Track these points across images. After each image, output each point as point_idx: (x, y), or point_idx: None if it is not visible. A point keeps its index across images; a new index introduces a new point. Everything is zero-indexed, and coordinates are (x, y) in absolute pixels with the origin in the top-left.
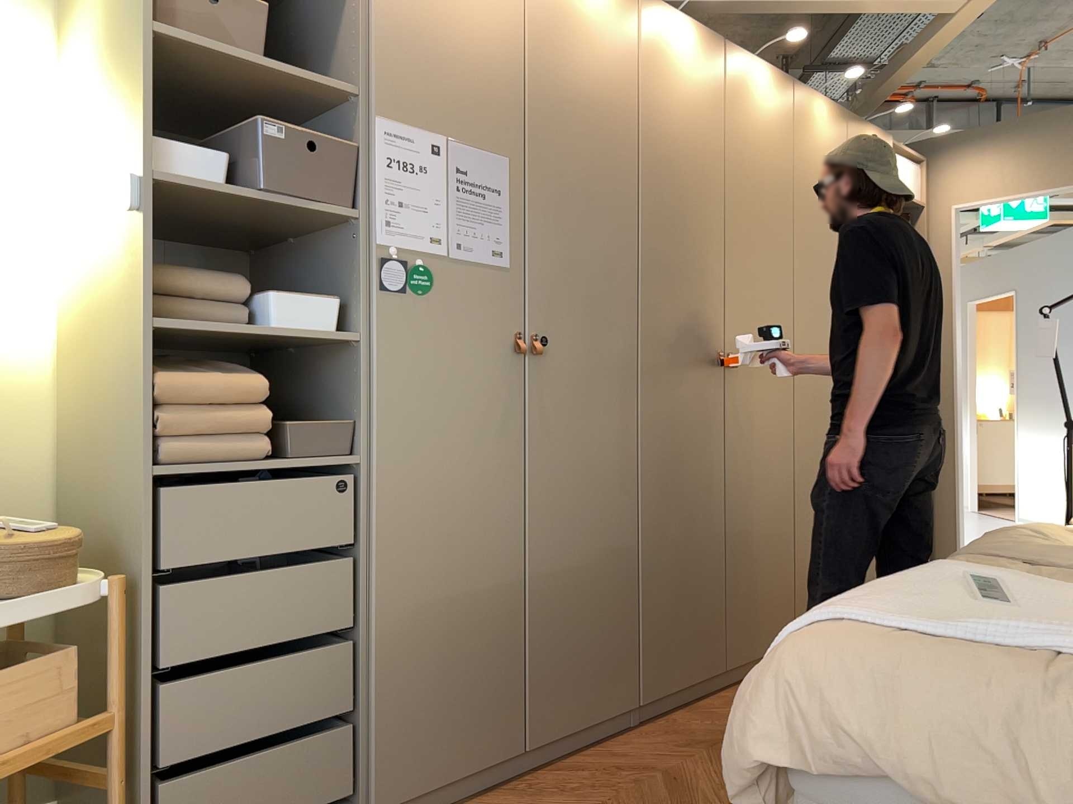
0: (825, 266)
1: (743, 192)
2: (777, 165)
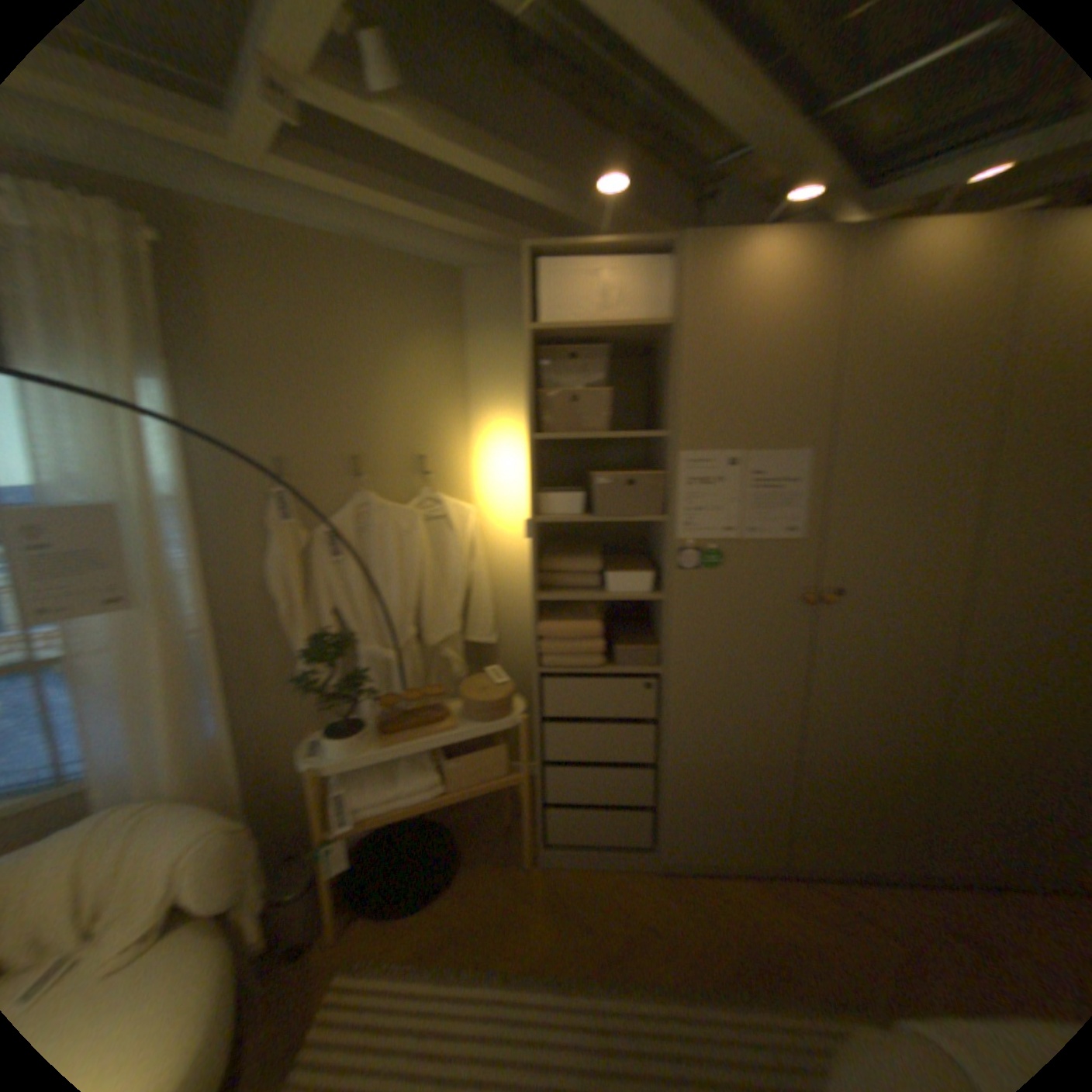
0: None
1: None
2: None
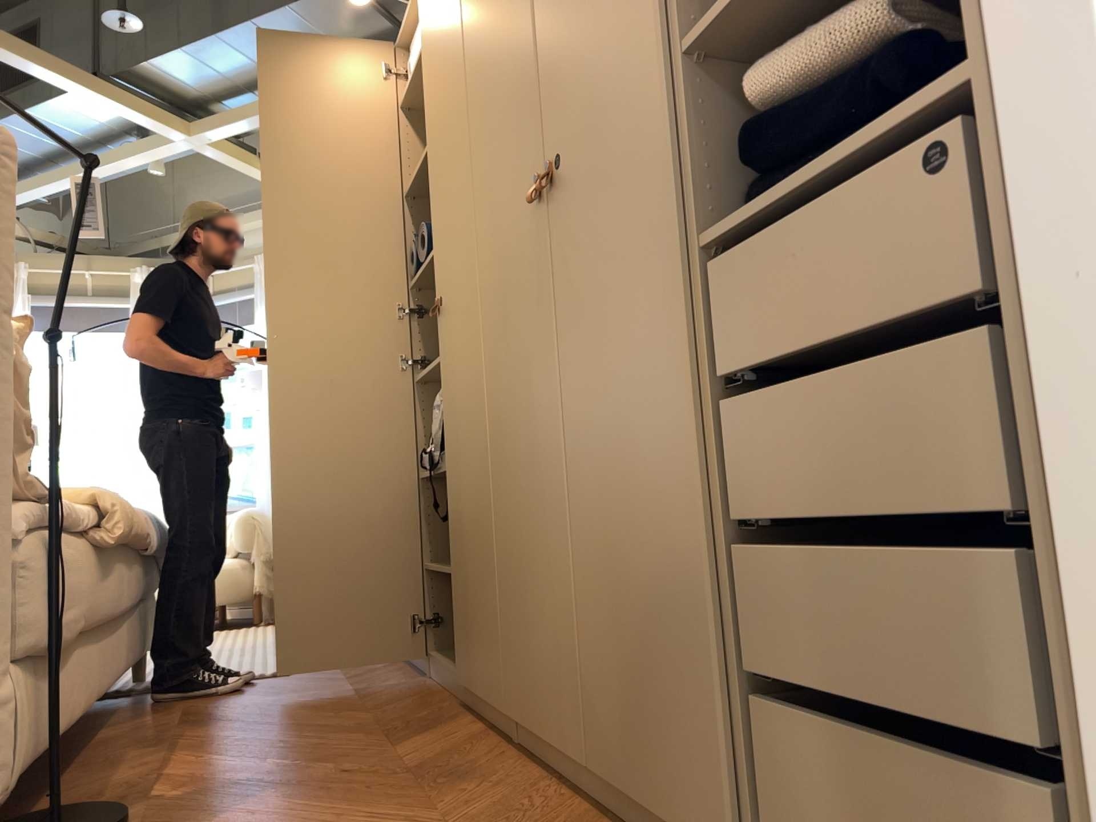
0: (499, 57)
1: (437, 109)
2: (452, 19)
